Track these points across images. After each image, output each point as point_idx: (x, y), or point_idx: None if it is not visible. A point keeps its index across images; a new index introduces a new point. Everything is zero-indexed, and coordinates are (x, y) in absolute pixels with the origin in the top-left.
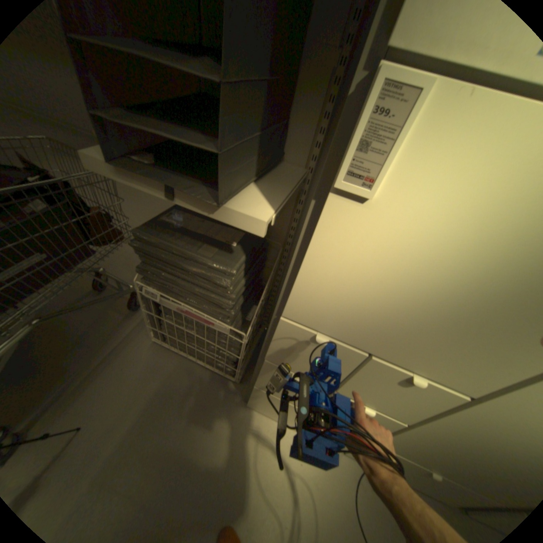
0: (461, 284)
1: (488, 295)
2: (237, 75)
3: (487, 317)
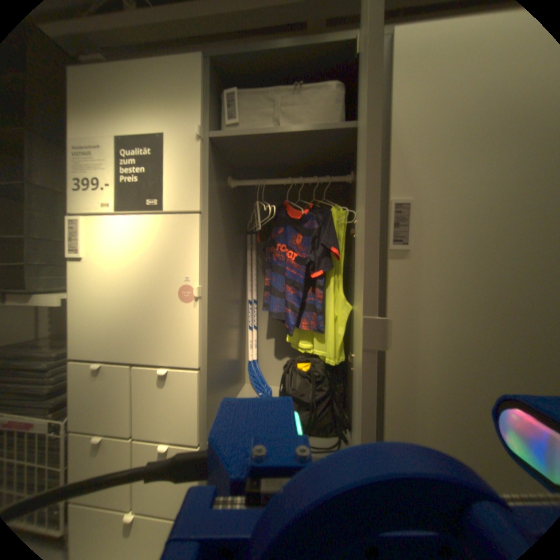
0: (135, 286)
1: (147, 286)
2: (41, 239)
3: (155, 299)
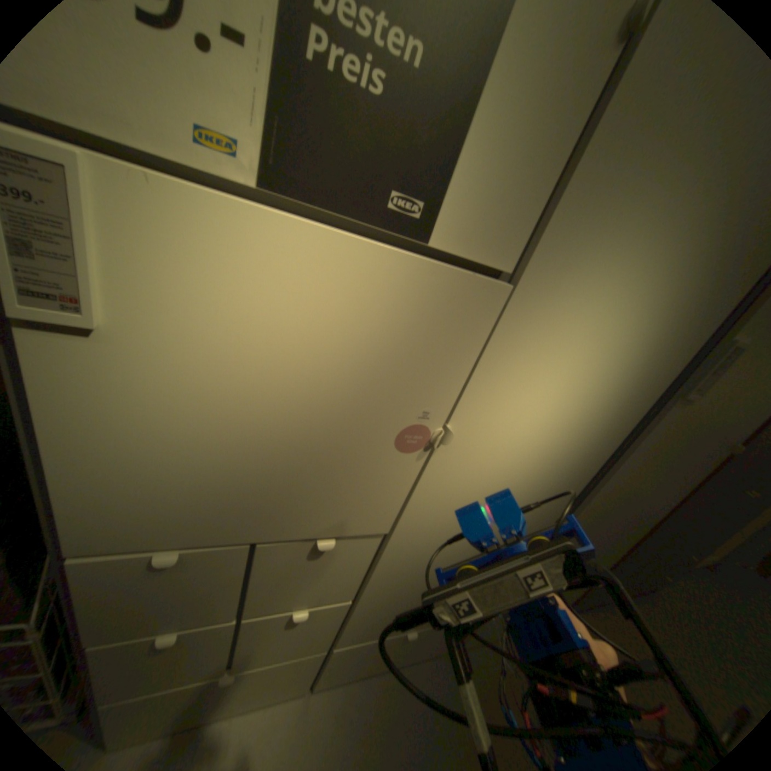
0: (291, 411)
1: (324, 413)
2: None
3: (338, 438)
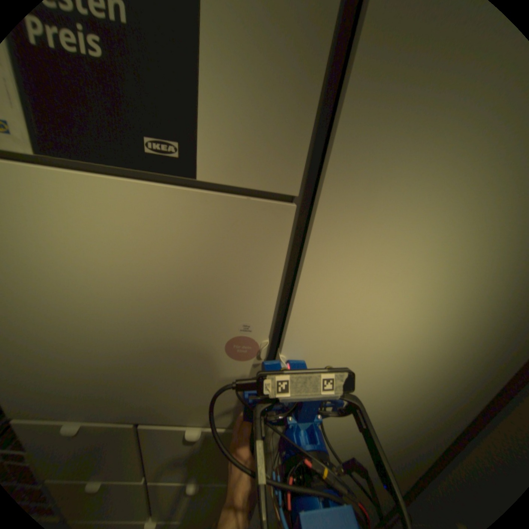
0: (128, 325)
1: (156, 328)
2: None
3: (176, 348)
